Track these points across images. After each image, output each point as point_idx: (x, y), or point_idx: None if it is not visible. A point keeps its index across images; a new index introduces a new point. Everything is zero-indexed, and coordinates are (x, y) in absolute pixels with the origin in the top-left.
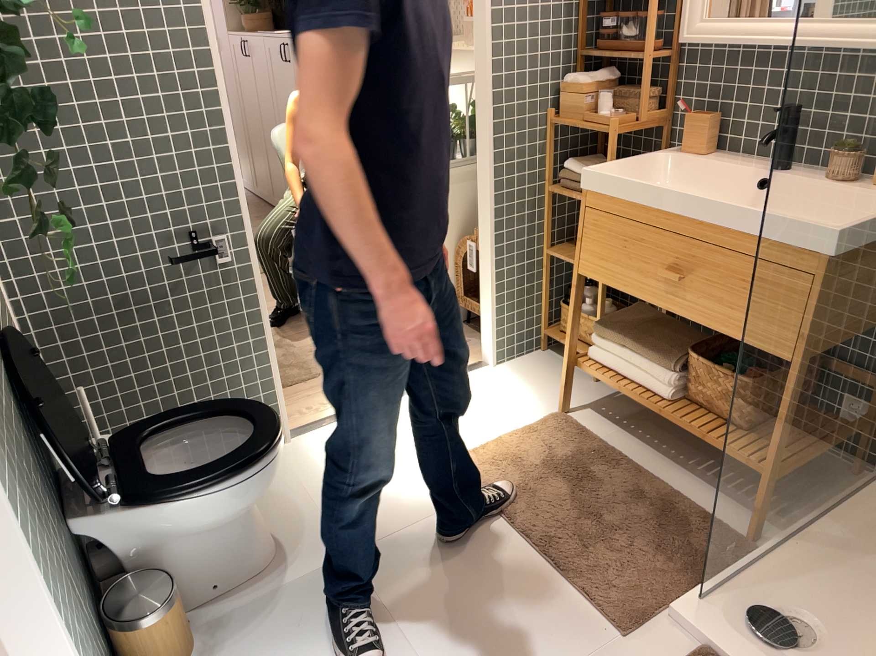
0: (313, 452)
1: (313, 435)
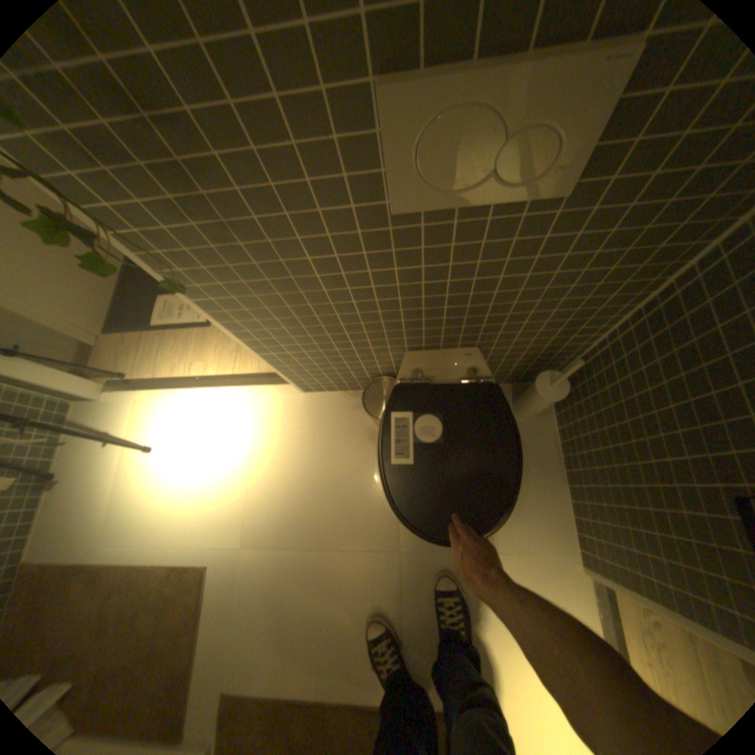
0: (554, 592)
1: (587, 606)
